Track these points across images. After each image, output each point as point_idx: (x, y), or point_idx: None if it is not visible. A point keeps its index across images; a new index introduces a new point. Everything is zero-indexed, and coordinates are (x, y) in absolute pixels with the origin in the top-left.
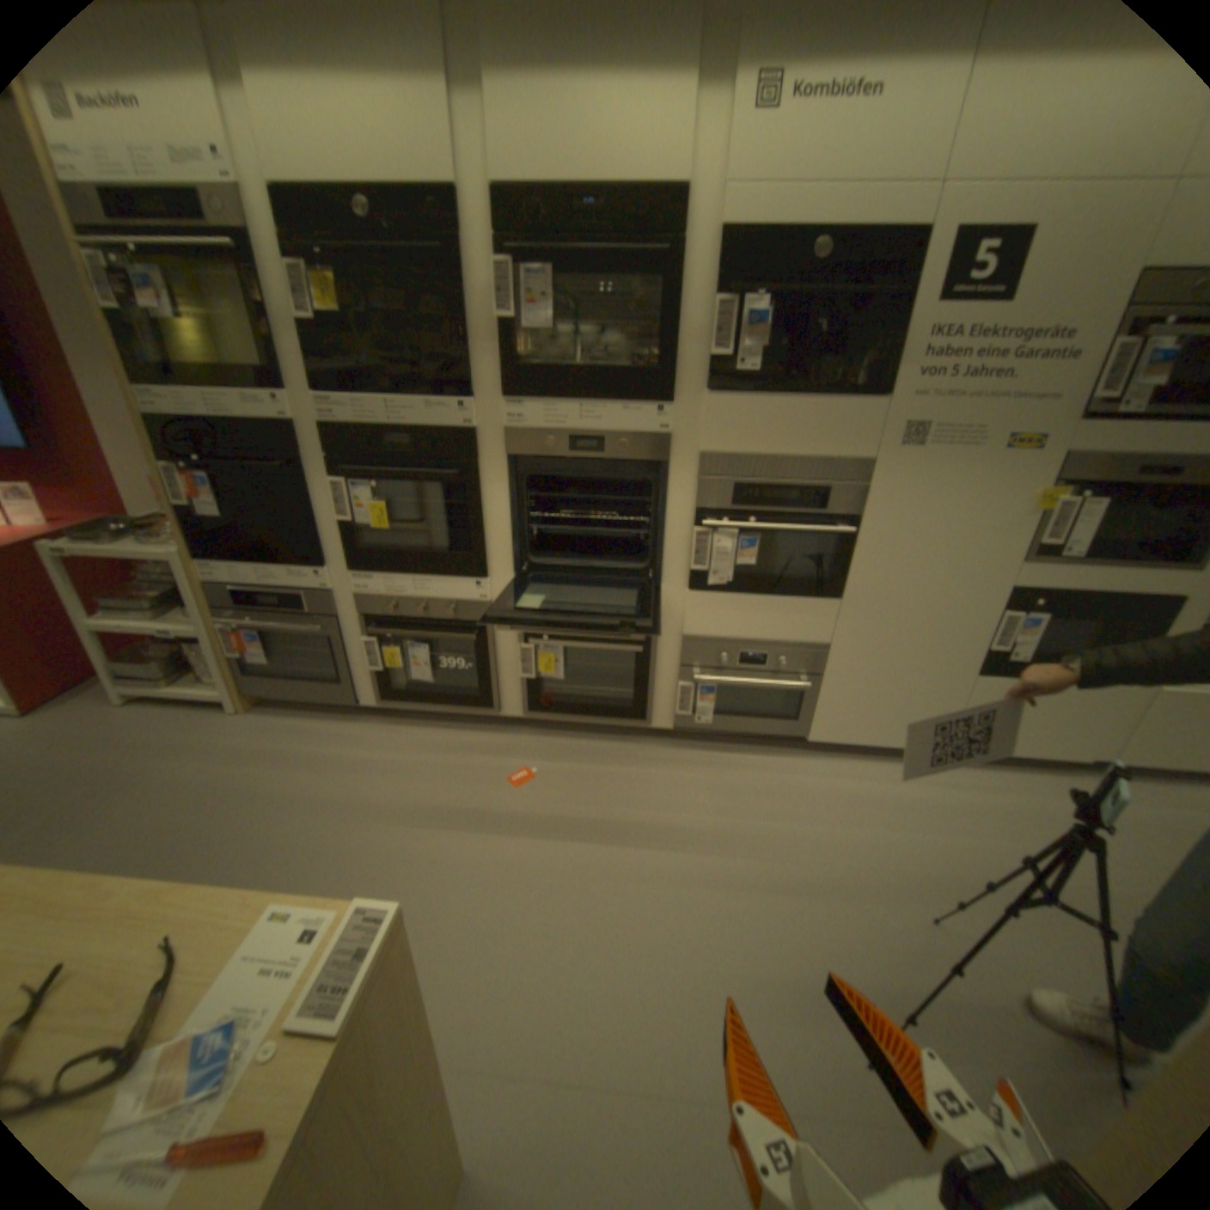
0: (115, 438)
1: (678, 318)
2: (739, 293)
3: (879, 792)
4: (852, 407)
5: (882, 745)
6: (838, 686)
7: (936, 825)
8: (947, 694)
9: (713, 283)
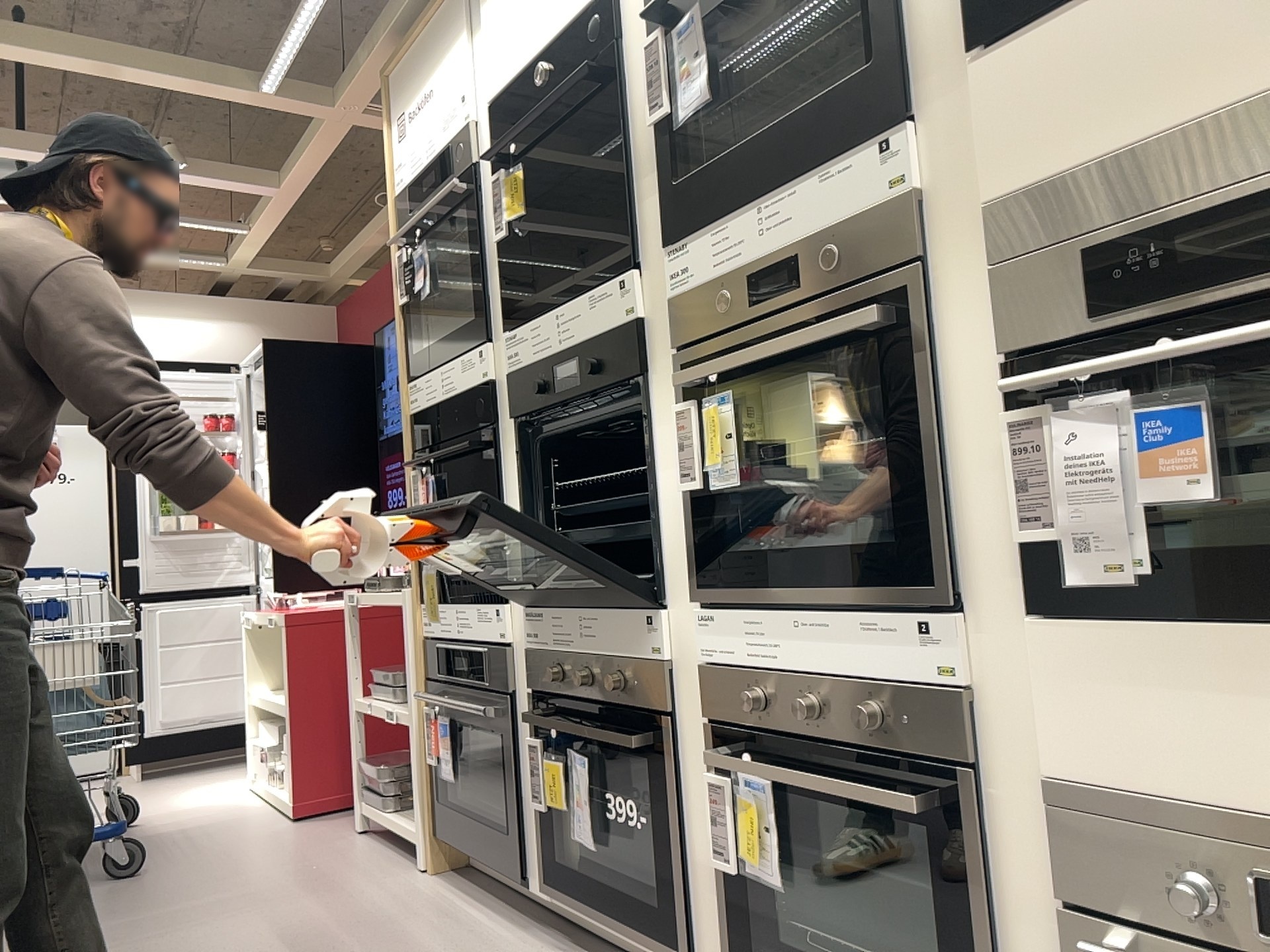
0: None
1: None
2: None
3: None
4: None
5: None
6: None
7: None
8: None
9: None
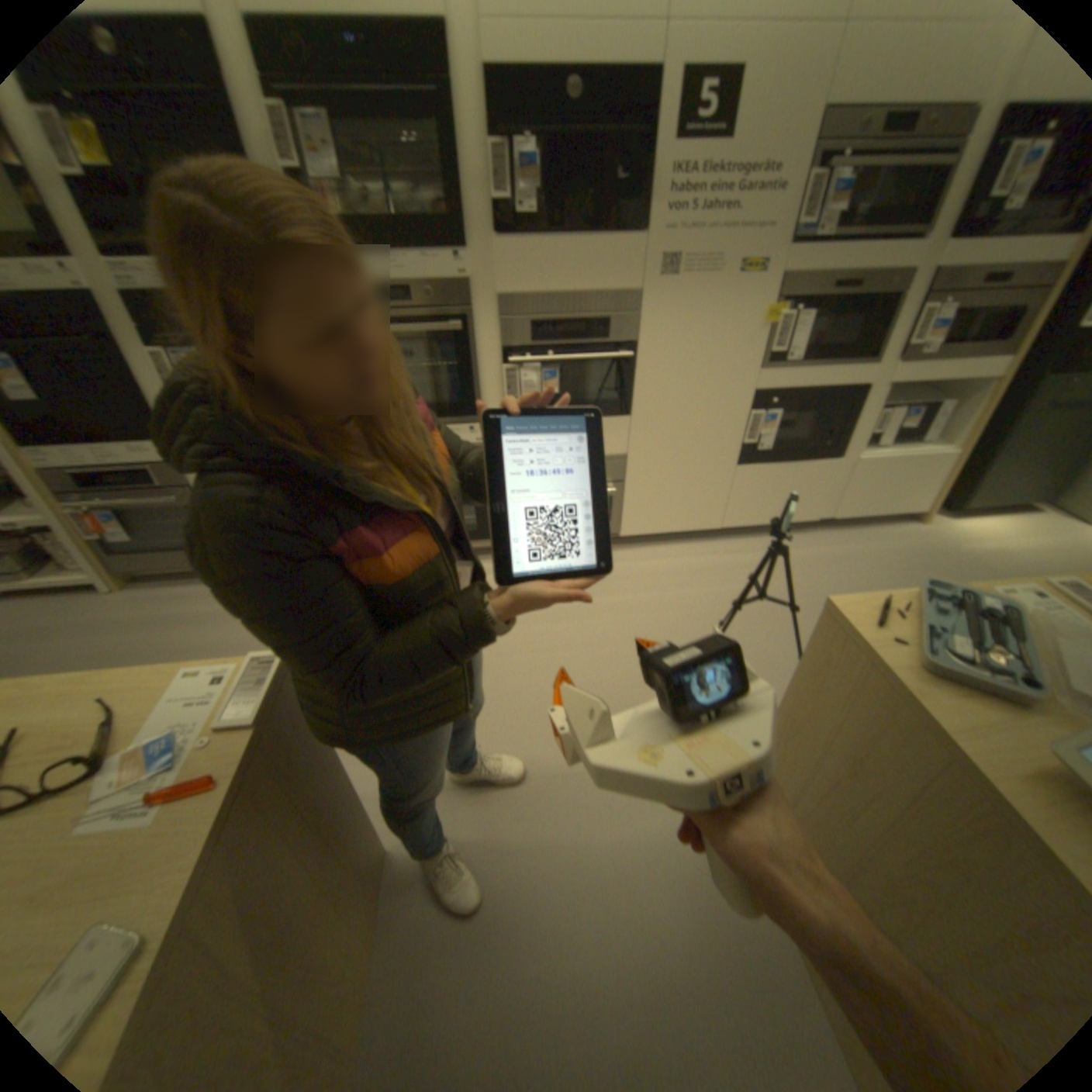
0: None
1: (455, 163)
2: (505, 136)
3: (672, 565)
4: (617, 244)
5: (673, 531)
6: (635, 488)
7: (711, 581)
8: (715, 483)
9: (481, 125)
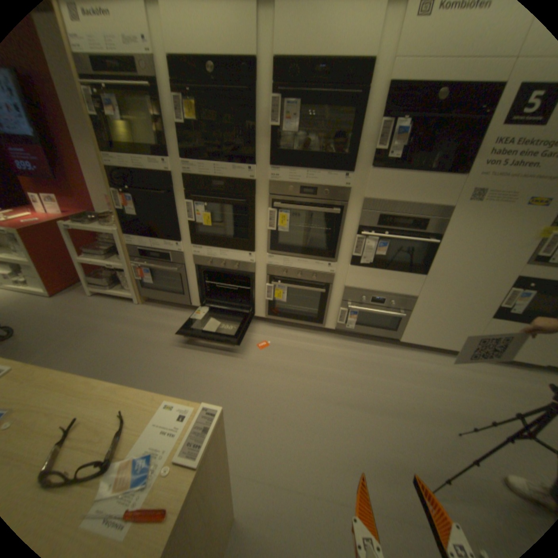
0: (91, 176)
1: (361, 129)
2: (395, 116)
3: (434, 369)
4: (447, 179)
5: (437, 346)
6: (419, 316)
7: (462, 388)
8: (475, 325)
9: (382, 110)
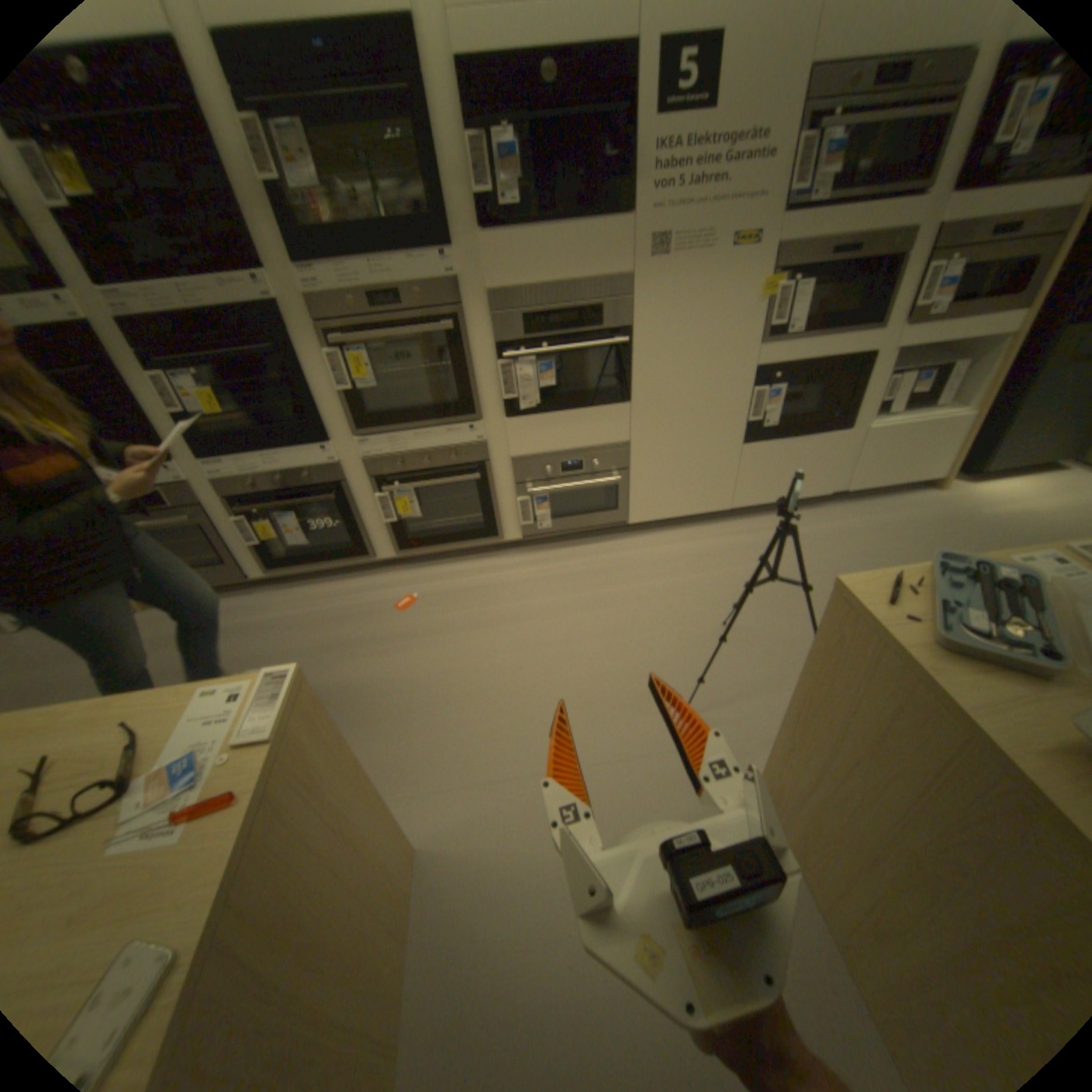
0: None
1: (435, 161)
2: (483, 128)
3: (684, 550)
4: (605, 229)
5: (682, 515)
6: (641, 475)
7: (724, 563)
8: (722, 464)
9: (458, 120)
